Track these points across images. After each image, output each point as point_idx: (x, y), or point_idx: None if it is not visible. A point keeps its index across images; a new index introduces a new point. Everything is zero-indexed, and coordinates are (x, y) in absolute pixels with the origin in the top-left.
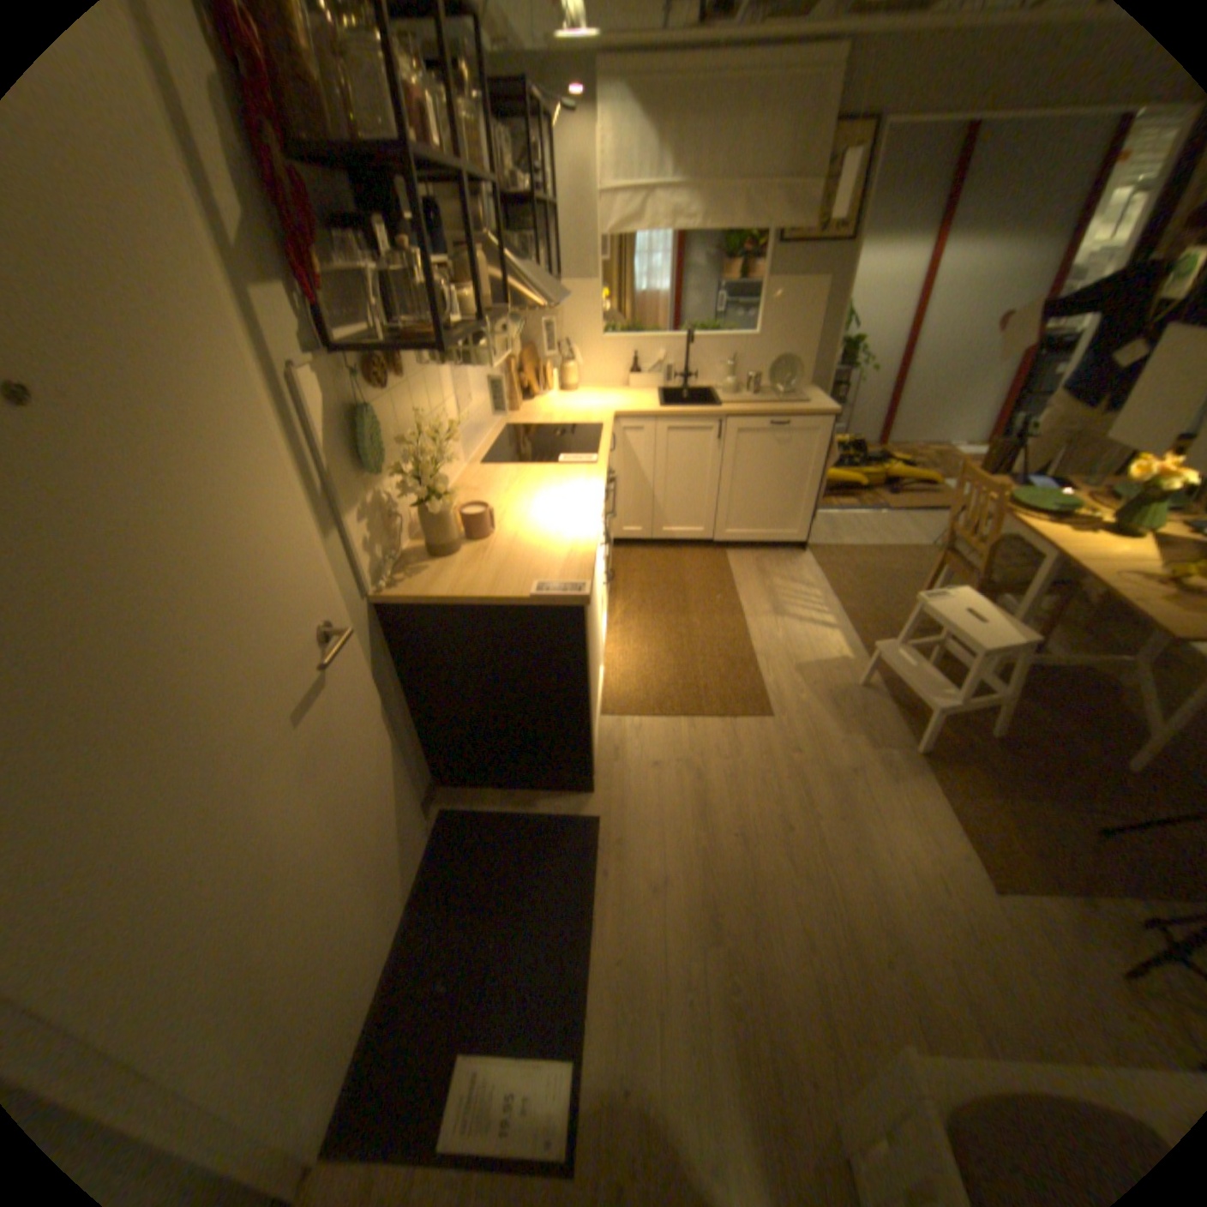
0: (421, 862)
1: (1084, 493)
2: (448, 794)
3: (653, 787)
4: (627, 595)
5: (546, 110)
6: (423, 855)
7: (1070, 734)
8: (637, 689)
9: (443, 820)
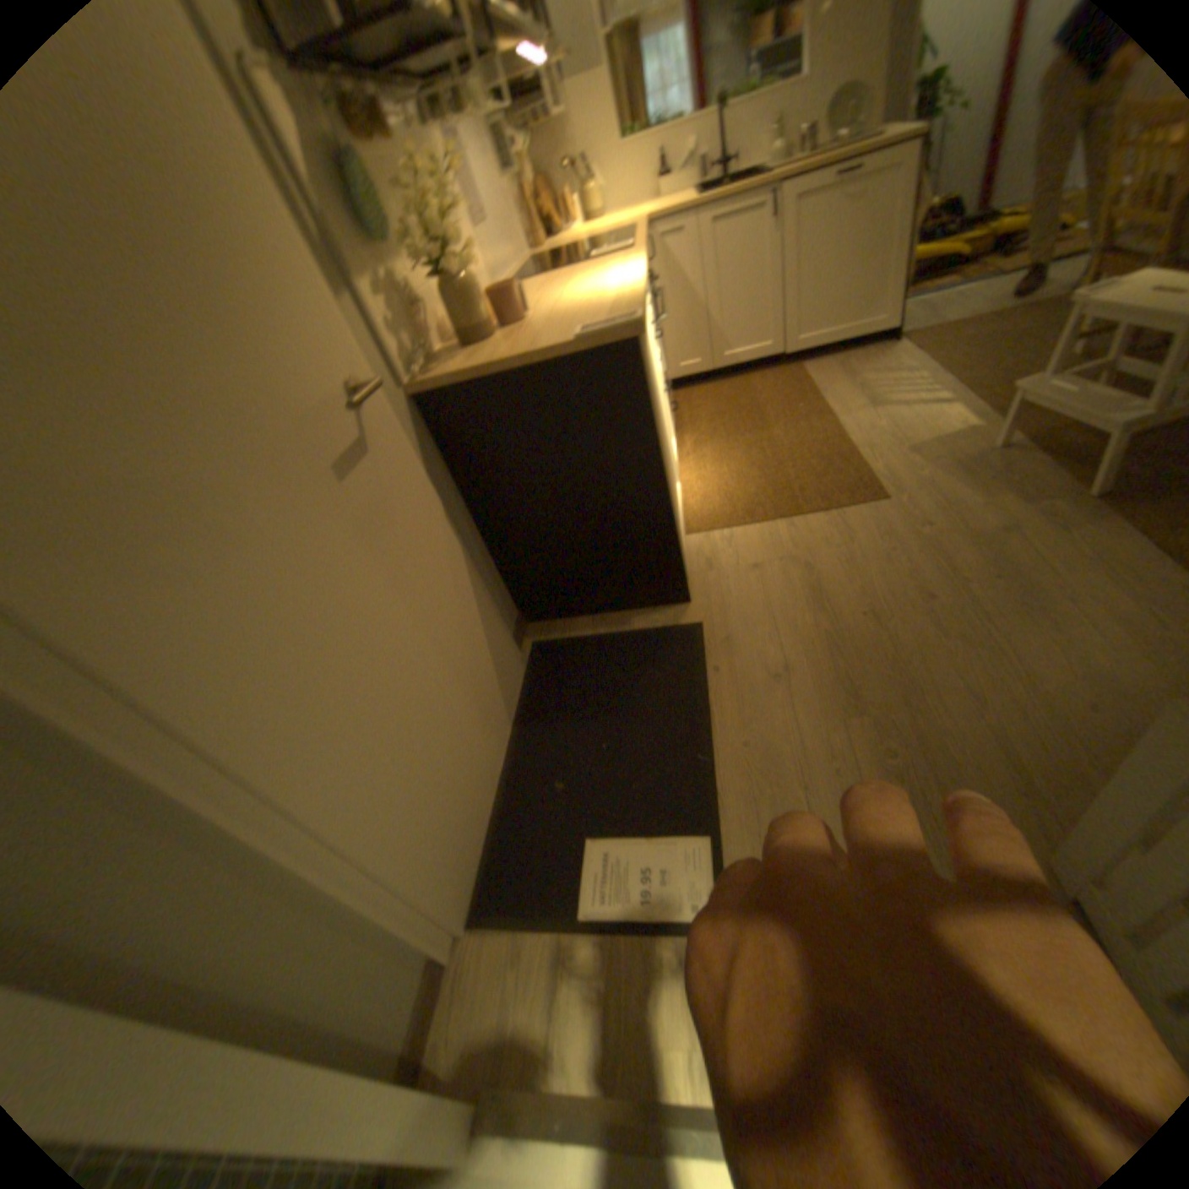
0: (520, 687)
1: None
2: (537, 629)
3: (755, 586)
4: (694, 427)
5: None
6: (521, 681)
7: None
8: (720, 505)
9: (536, 650)
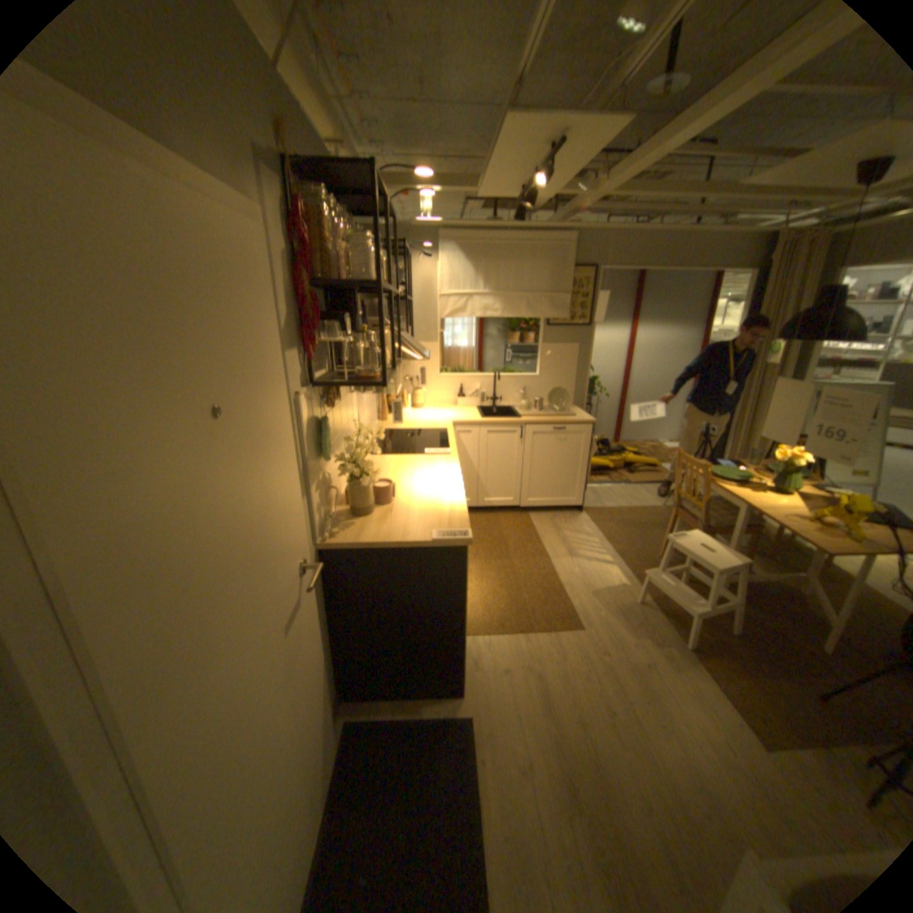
0: (333, 768)
1: (751, 470)
2: (349, 708)
3: (507, 690)
4: None
5: (409, 254)
6: (333, 761)
7: (781, 630)
8: (483, 615)
9: (347, 730)
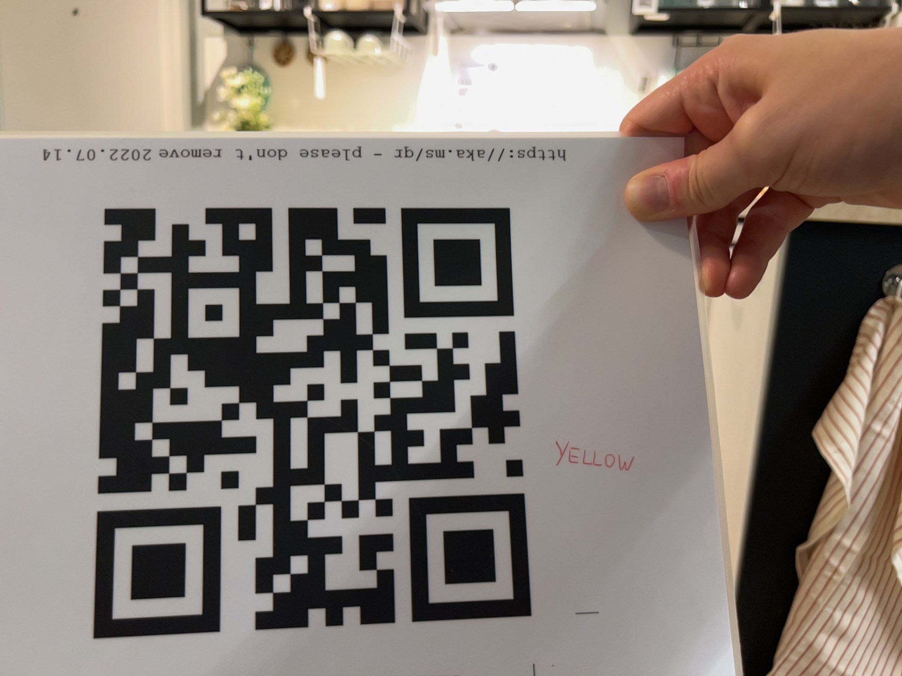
0: None
1: None
2: None
3: None
4: None
5: None
6: None
7: None
8: None
9: None
